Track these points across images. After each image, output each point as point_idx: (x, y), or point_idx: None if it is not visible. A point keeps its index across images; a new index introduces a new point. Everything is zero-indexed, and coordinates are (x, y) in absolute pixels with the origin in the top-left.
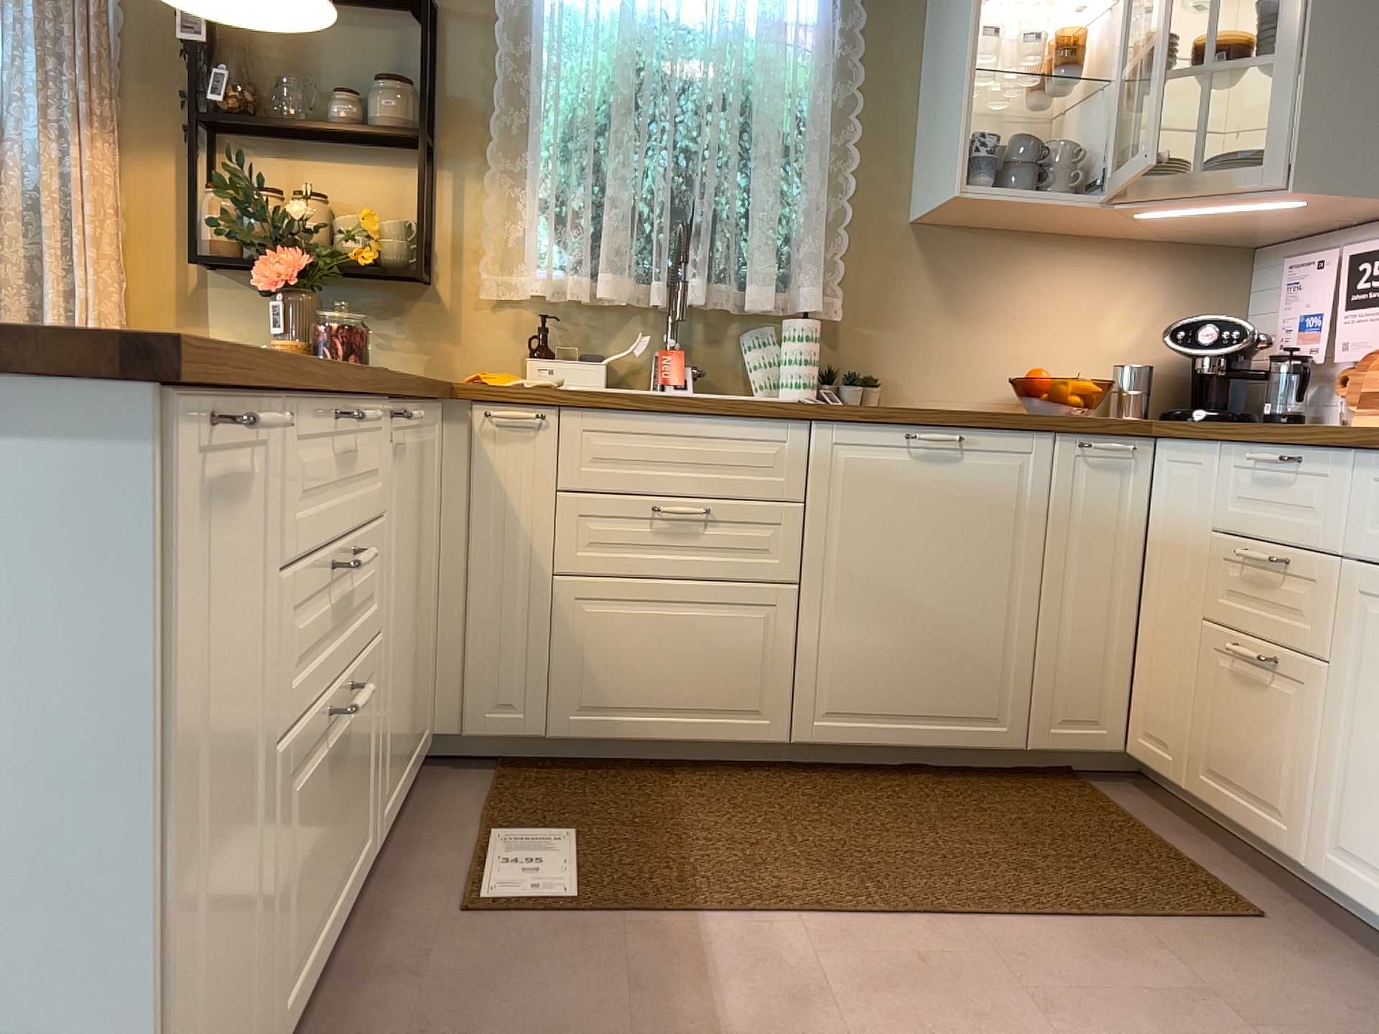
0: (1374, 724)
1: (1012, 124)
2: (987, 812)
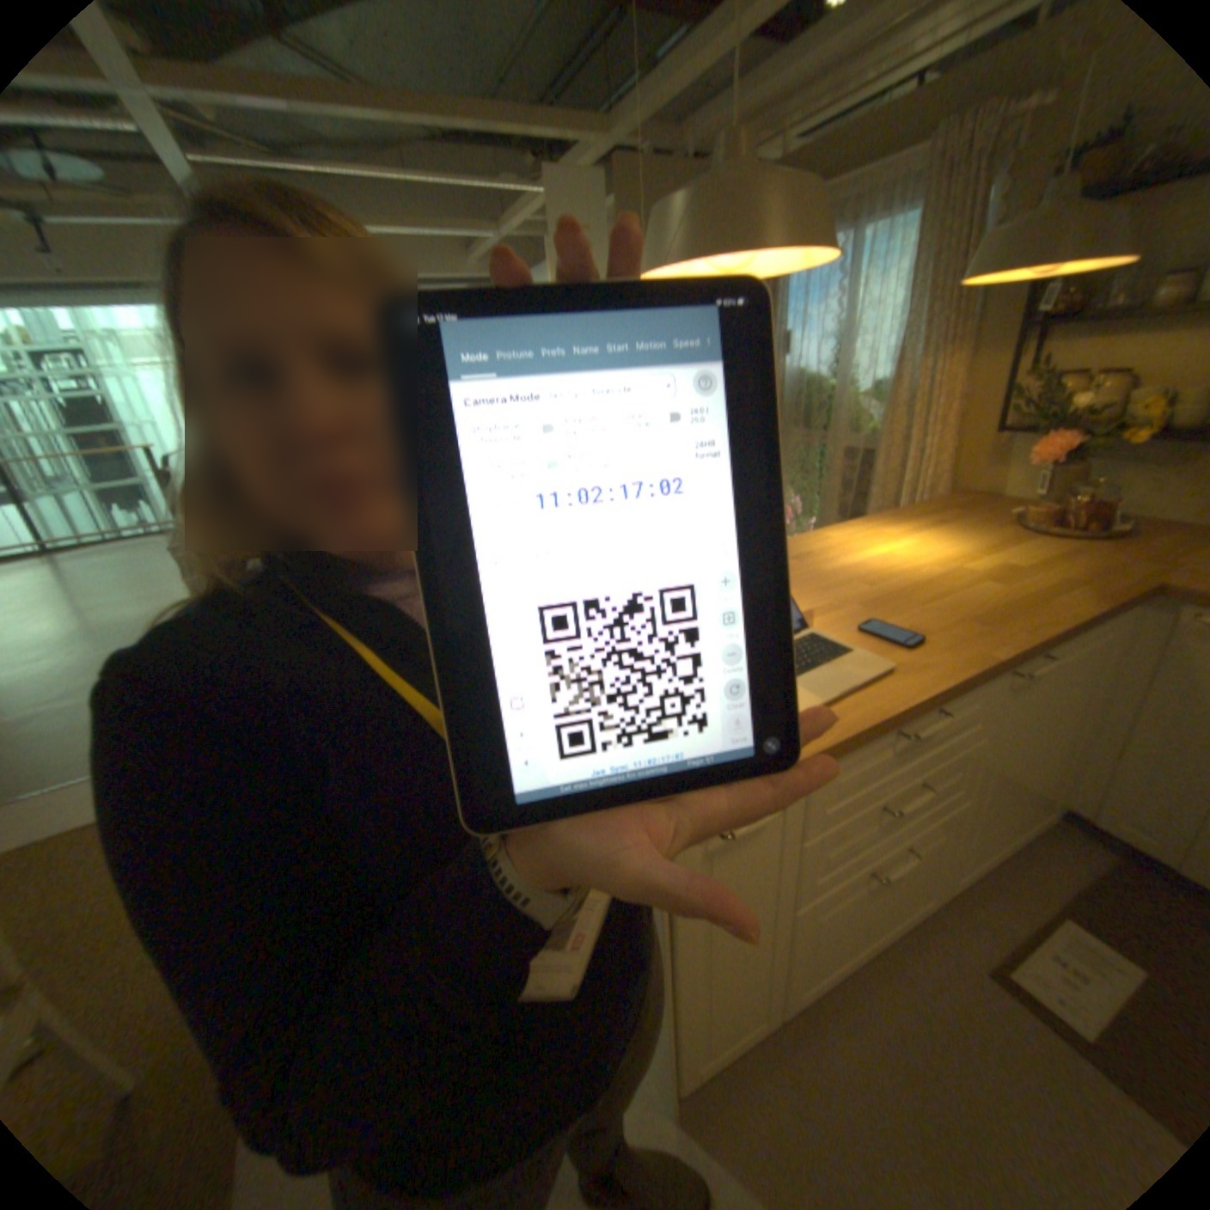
0: None
1: None
2: None
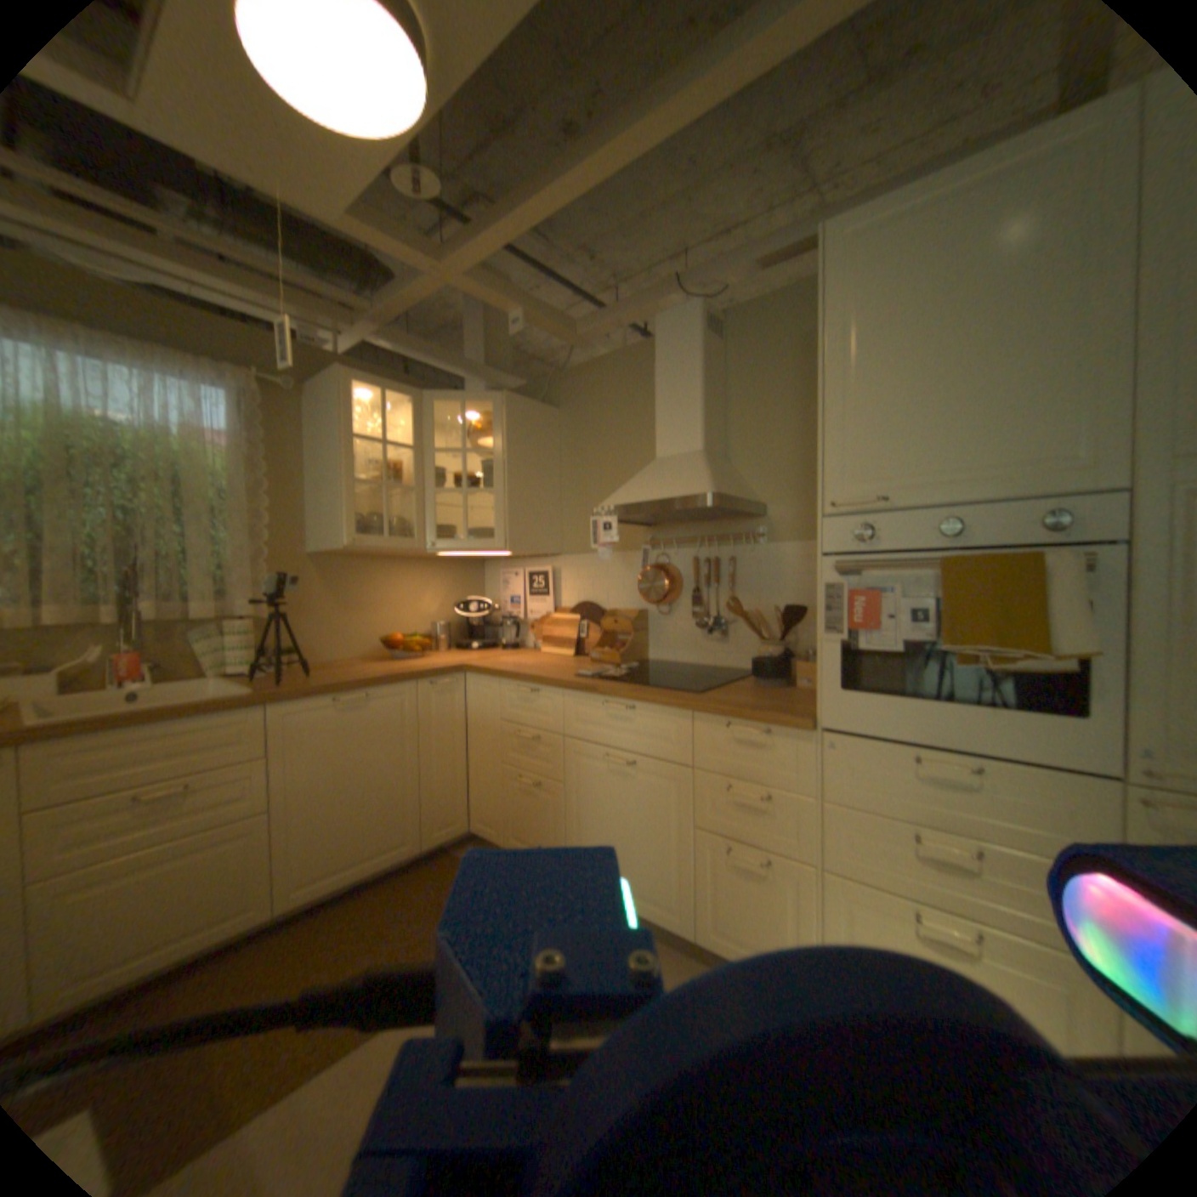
0: (584, 811)
1: (360, 501)
2: (407, 908)
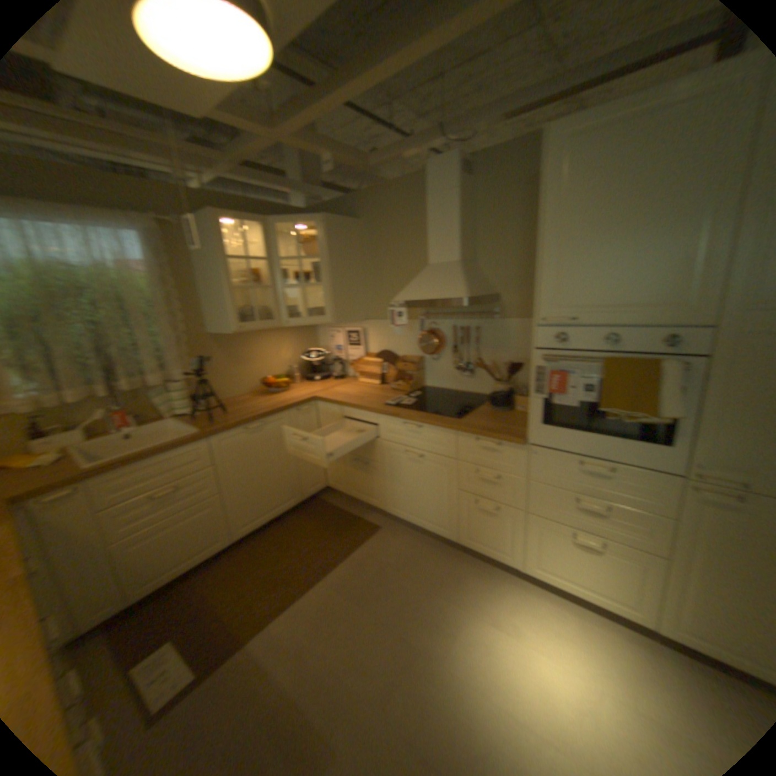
0: (396, 478)
1: (237, 294)
2: (303, 530)
